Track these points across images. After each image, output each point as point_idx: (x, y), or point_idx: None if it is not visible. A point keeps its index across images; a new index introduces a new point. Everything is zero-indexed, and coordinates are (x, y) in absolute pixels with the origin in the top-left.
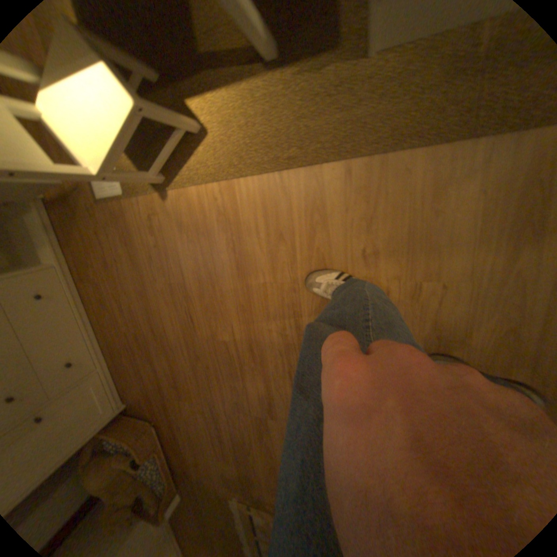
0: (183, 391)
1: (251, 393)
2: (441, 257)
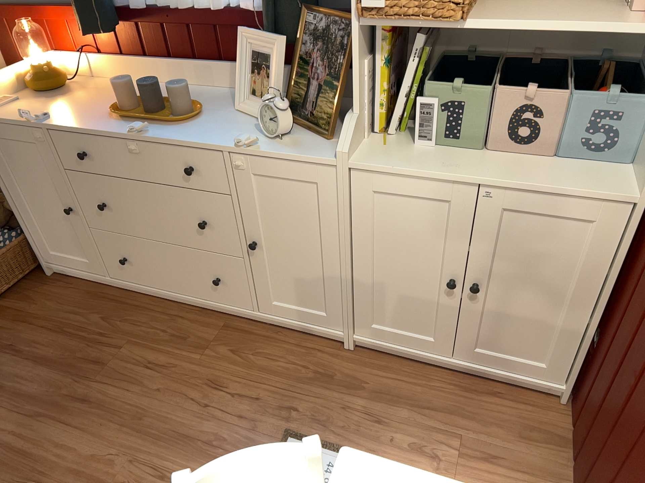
0: None
1: None
2: None
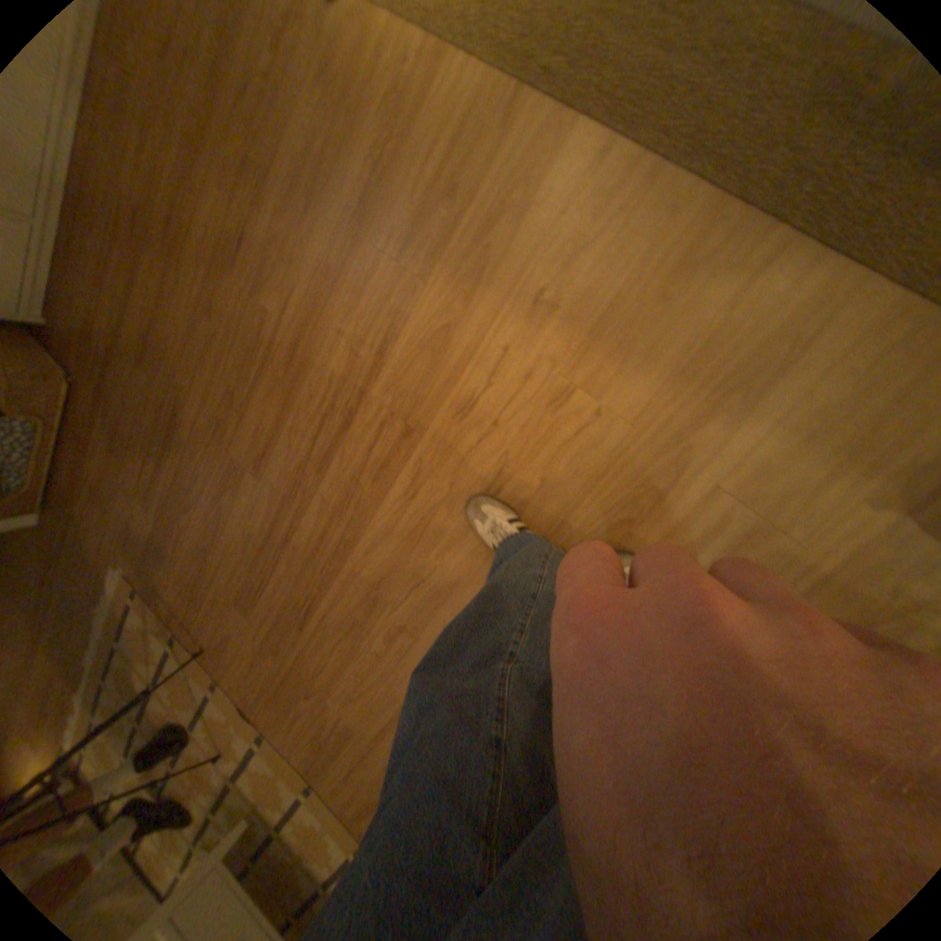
0: (153, 354)
1: (251, 419)
2: (623, 370)
